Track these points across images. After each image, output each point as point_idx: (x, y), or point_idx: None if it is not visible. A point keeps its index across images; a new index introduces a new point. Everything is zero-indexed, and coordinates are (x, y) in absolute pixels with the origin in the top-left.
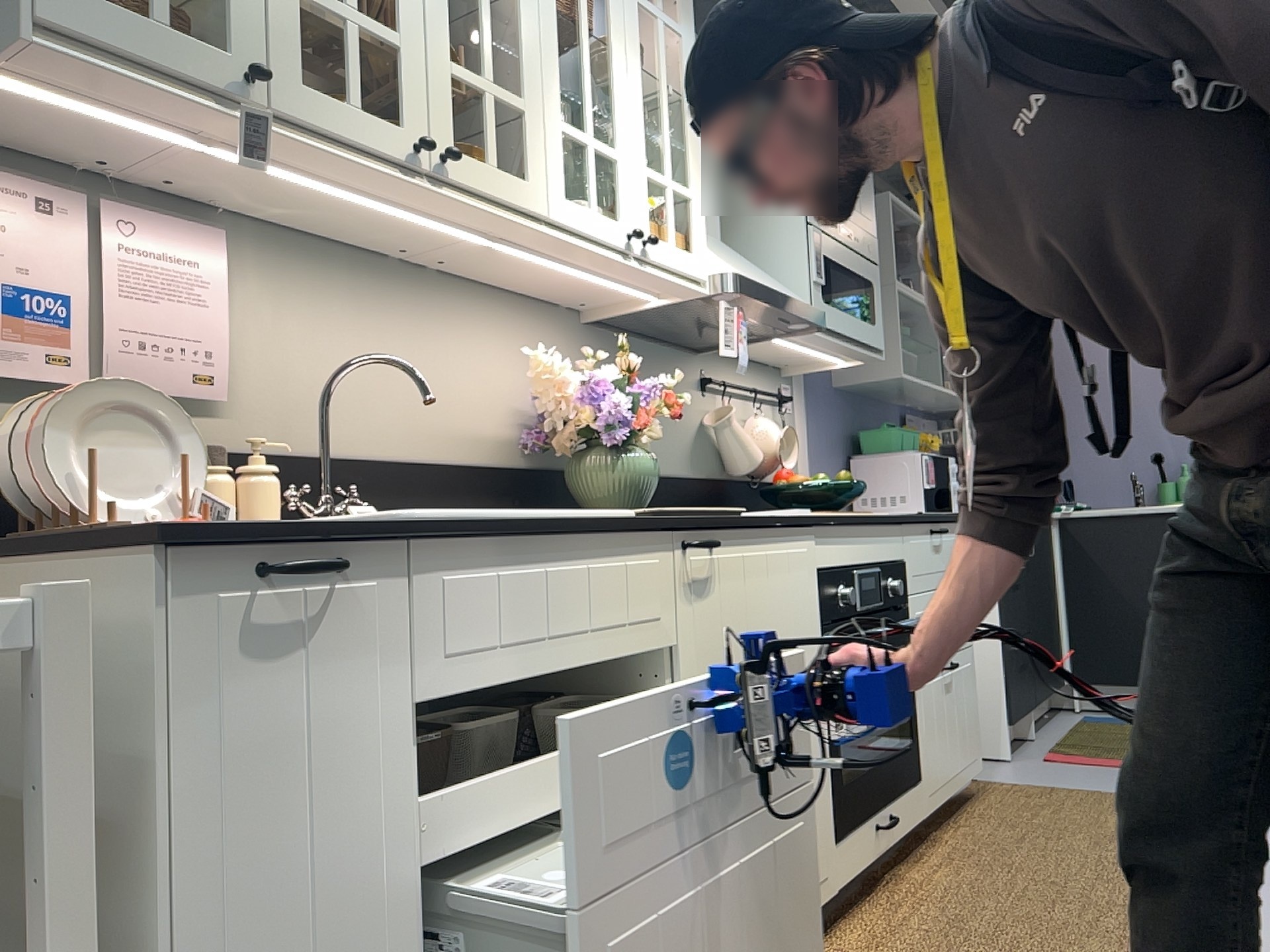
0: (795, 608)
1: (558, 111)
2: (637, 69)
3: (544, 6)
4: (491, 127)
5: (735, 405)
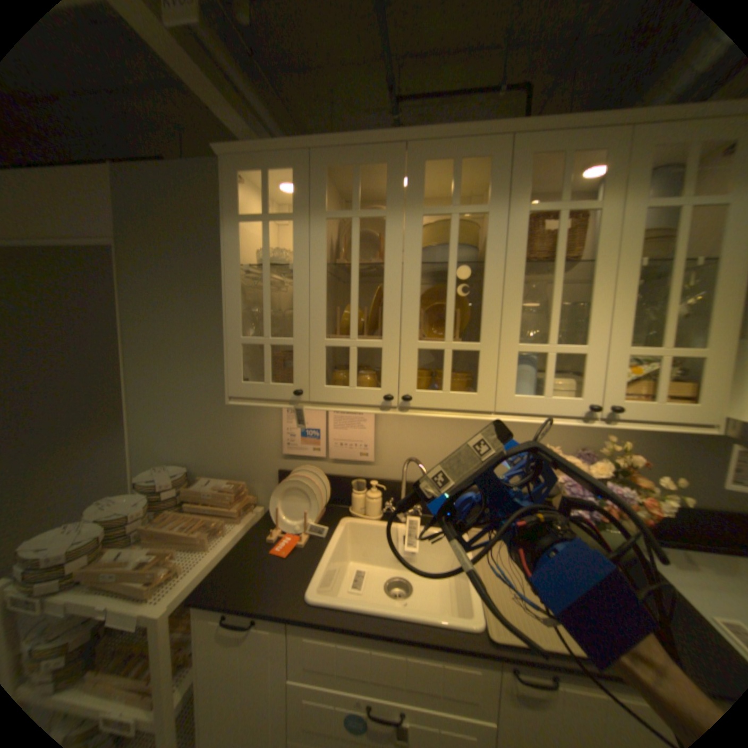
0: None
1: (516, 339)
2: (632, 268)
3: (510, 269)
4: (447, 369)
5: None
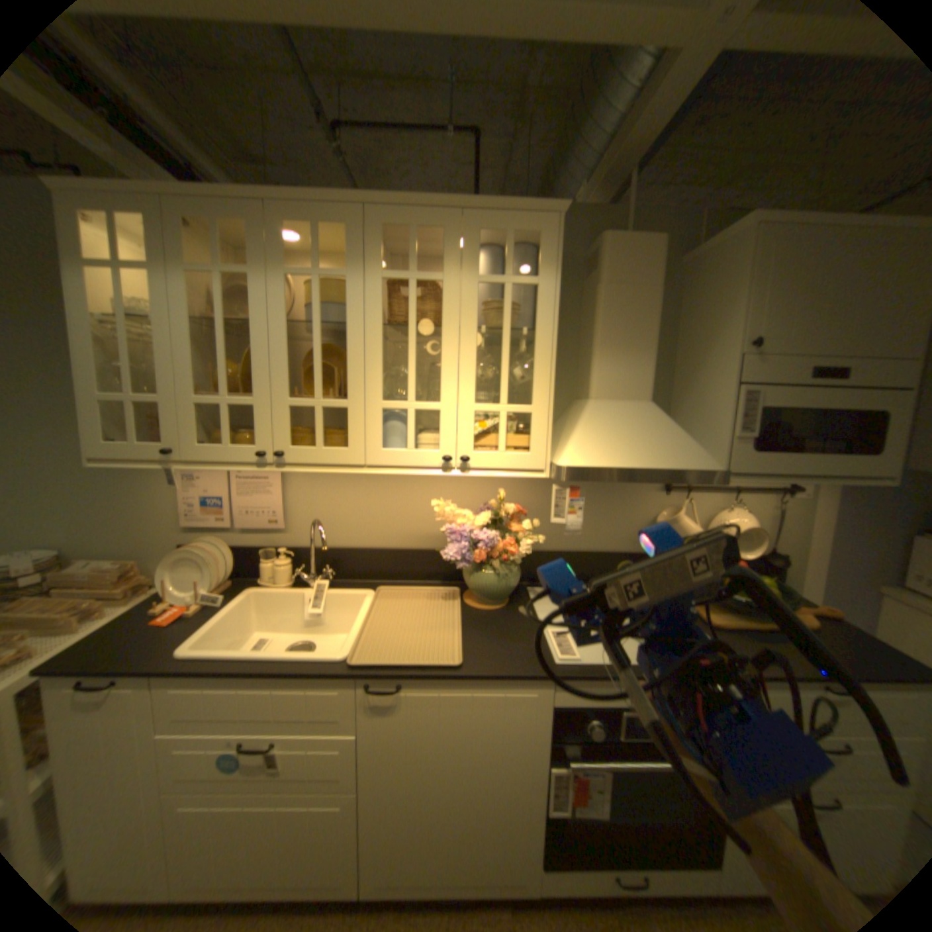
0: (506, 731)
1: (379, 398)
2: (469, 336)
3: (369, 333)
4: (319, 427)
5: (708, 500)
